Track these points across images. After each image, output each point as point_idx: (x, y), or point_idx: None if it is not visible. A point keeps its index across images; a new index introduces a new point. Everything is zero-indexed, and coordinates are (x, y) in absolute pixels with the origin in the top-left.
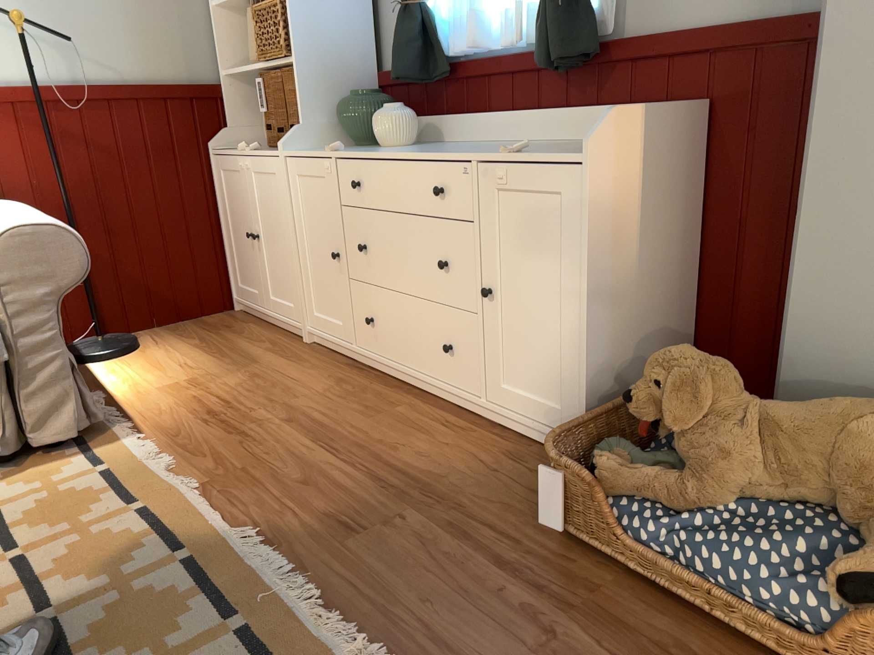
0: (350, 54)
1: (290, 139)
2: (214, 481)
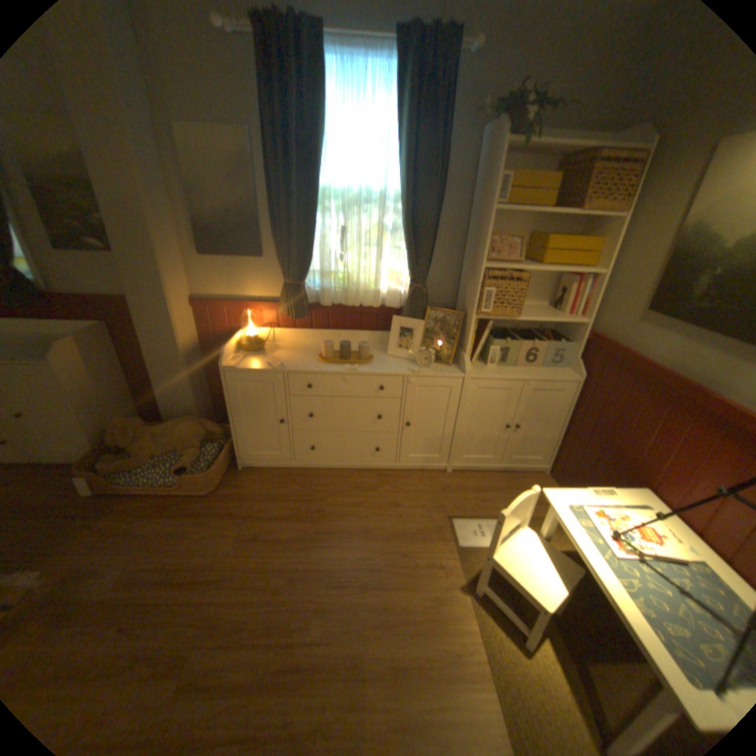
0: None
1: None
2: None
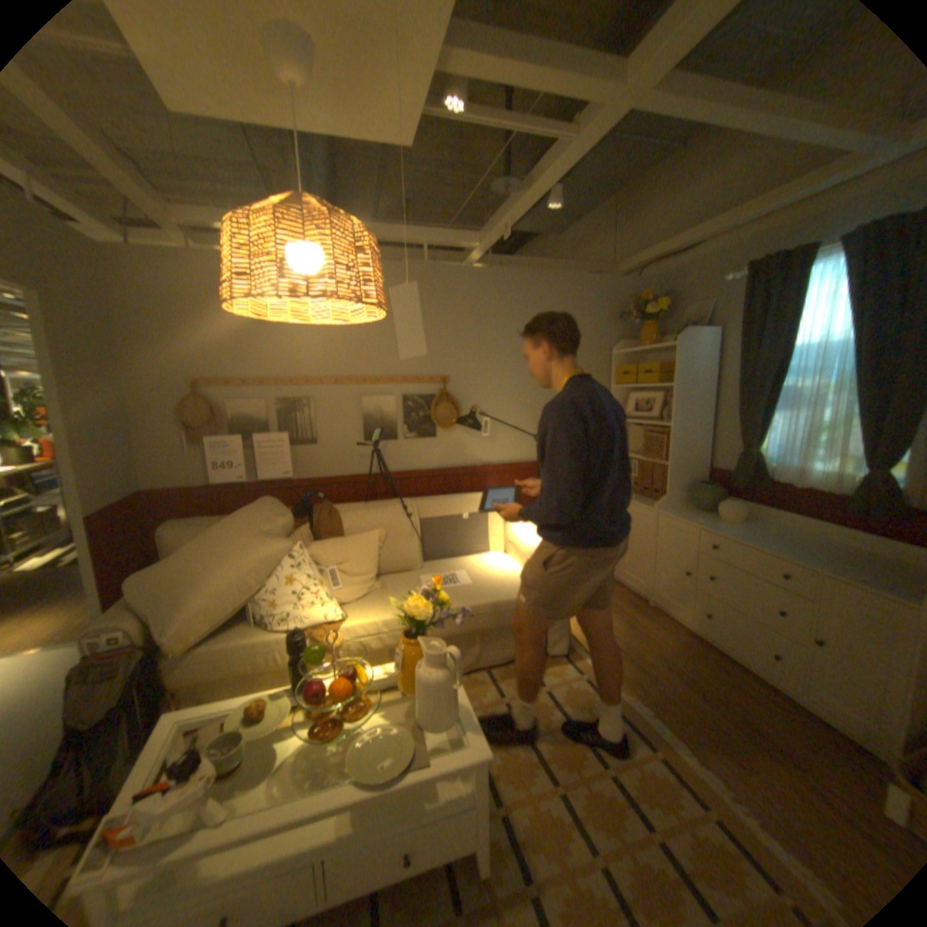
0: (697, 459)
1: (661, 503)
2: (648, 706)
